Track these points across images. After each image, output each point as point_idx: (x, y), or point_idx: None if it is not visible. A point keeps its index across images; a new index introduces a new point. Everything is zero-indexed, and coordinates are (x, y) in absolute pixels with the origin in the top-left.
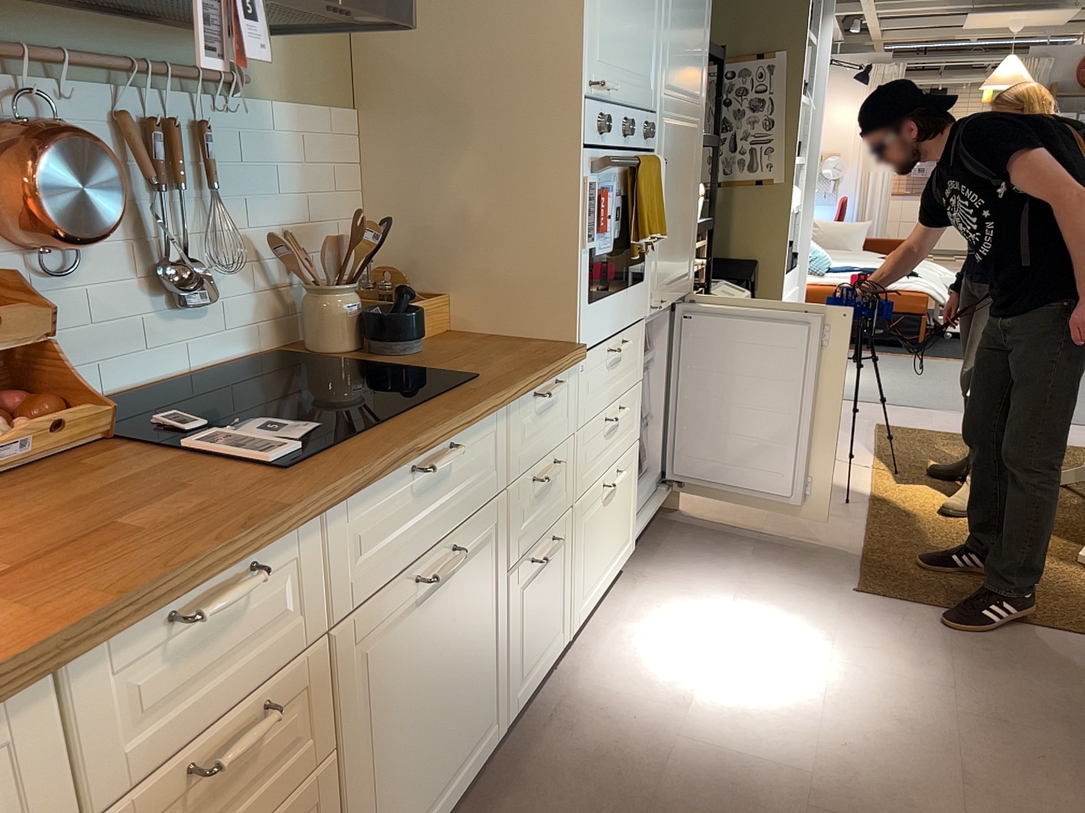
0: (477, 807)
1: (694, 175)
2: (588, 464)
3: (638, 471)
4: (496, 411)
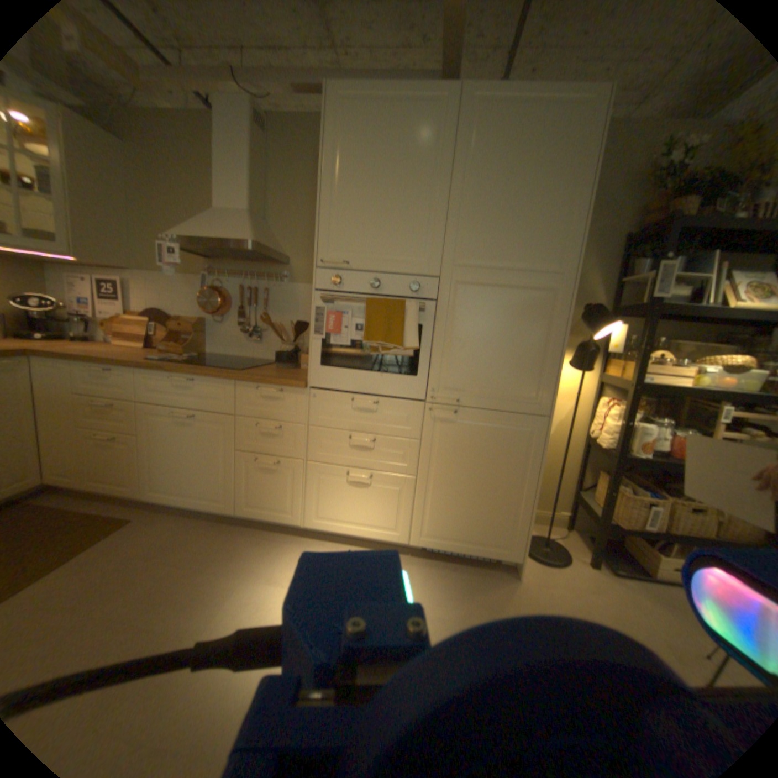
0: (207, 528)
1: (552, 324)
2: (324, 449)
3: (415, 498)
4: (214, 378)
